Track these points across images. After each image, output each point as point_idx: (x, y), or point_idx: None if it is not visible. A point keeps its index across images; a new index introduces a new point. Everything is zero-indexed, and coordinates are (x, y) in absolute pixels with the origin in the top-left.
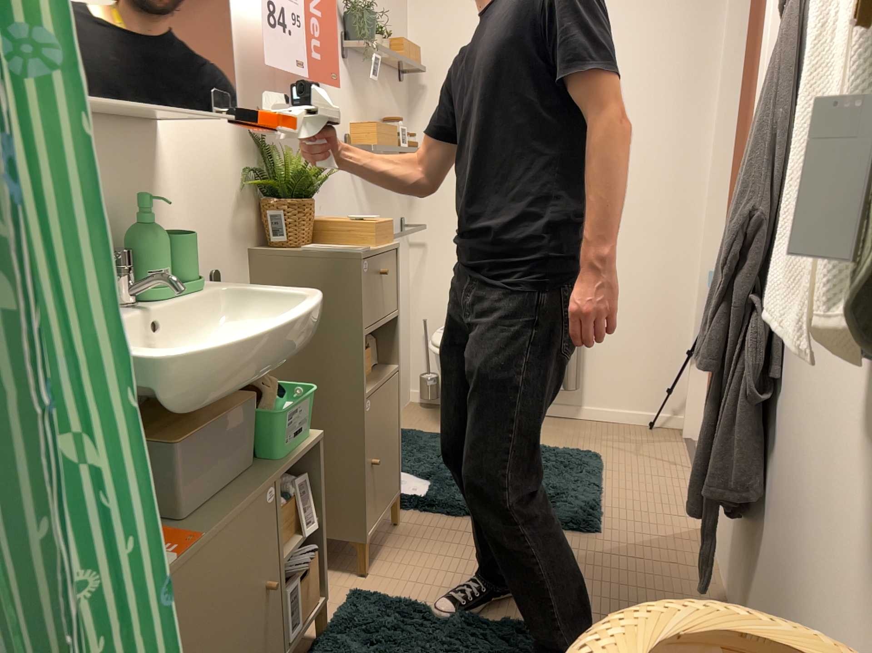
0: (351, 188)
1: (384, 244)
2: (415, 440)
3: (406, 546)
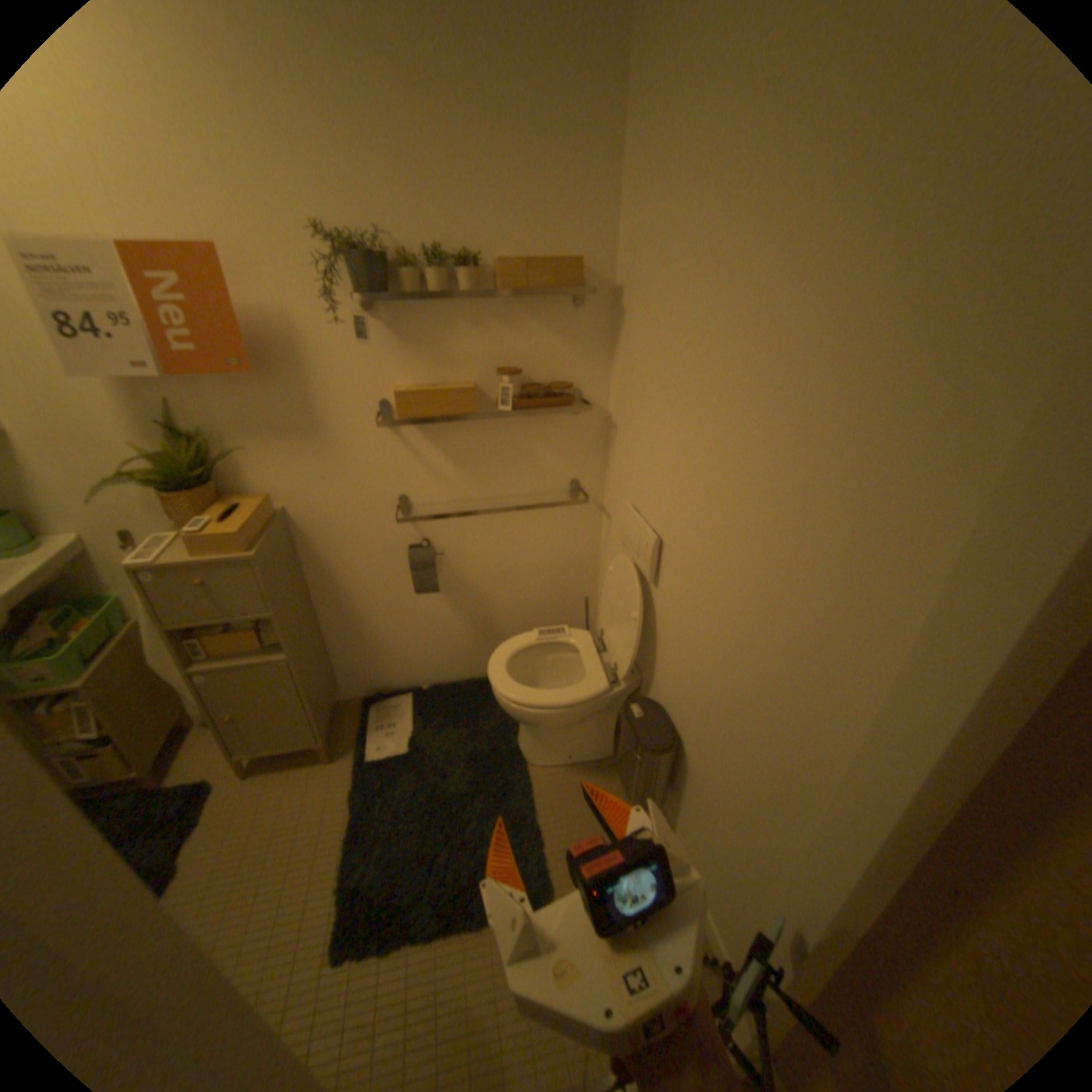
0: (397, 452)
1: (205, 556)
2: (481, 704)
3: (285, 787)
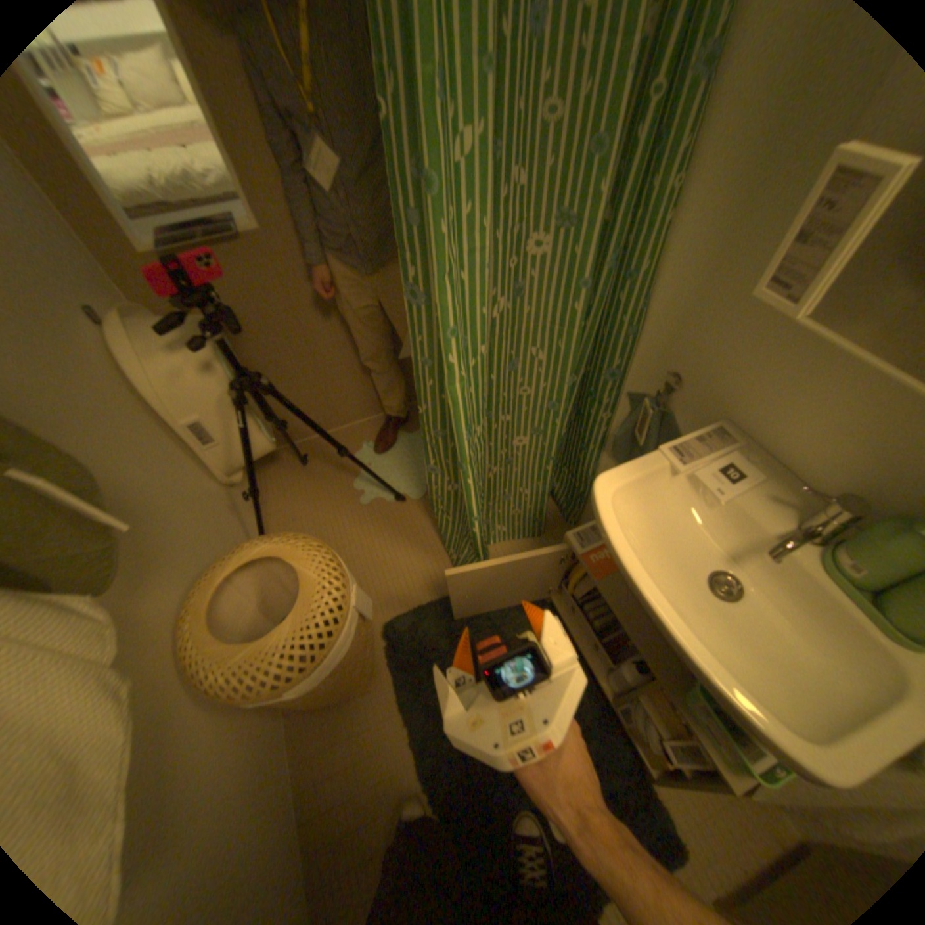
0: None
1: None
2: None
3: None
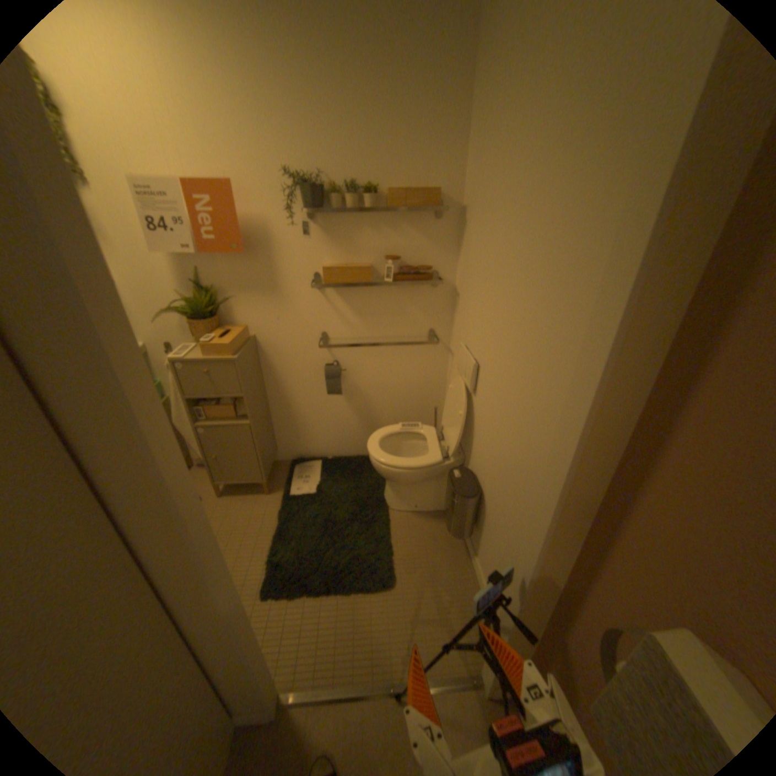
0: (323, 306)
1: (212, 357)
2: (364, 471)
3: (243, 504)
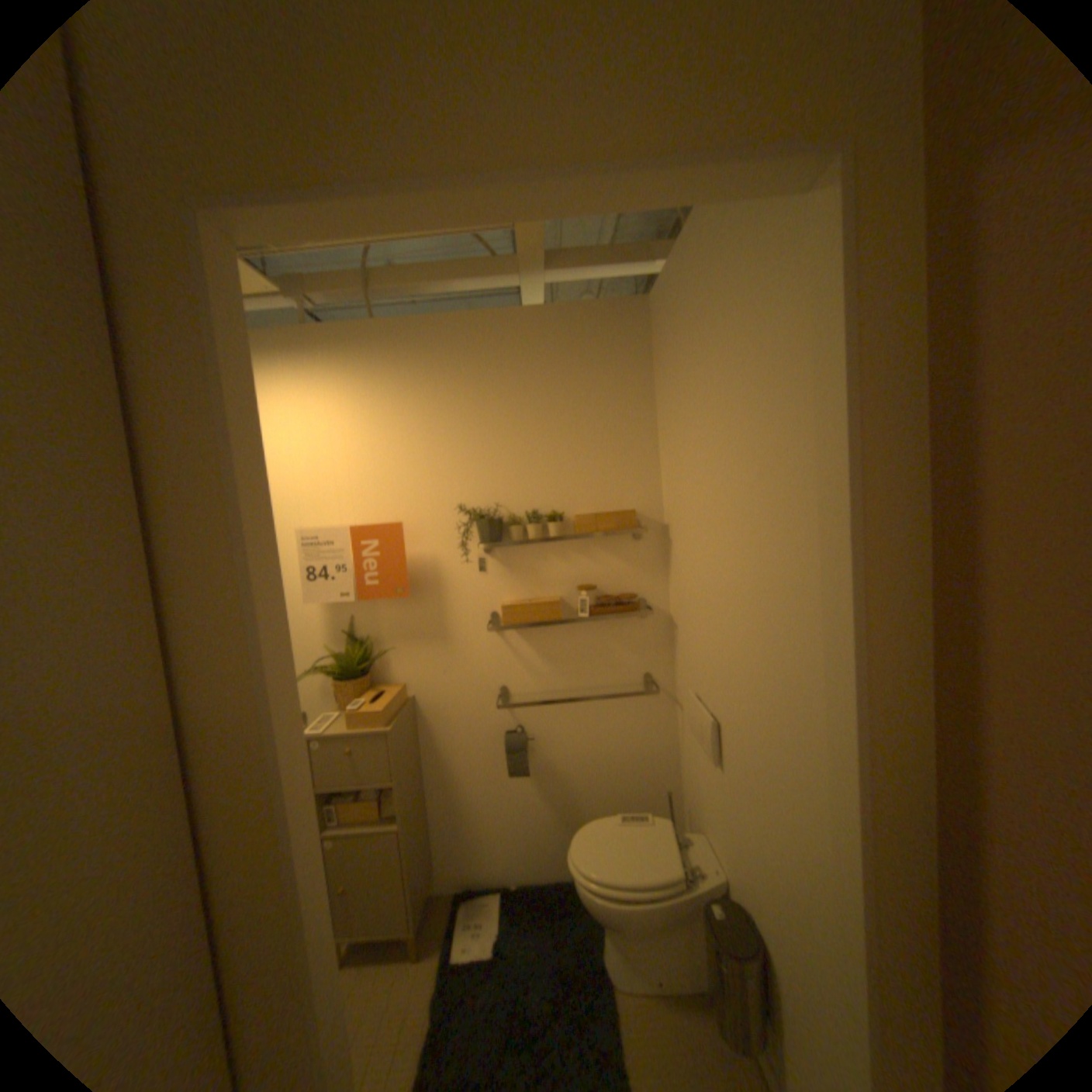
0: (502, 651)
1: (357, 730)
2: (568, 912)
3: (374, 984)
